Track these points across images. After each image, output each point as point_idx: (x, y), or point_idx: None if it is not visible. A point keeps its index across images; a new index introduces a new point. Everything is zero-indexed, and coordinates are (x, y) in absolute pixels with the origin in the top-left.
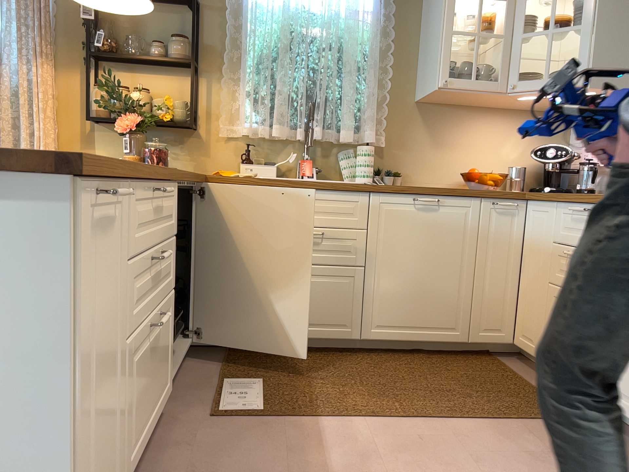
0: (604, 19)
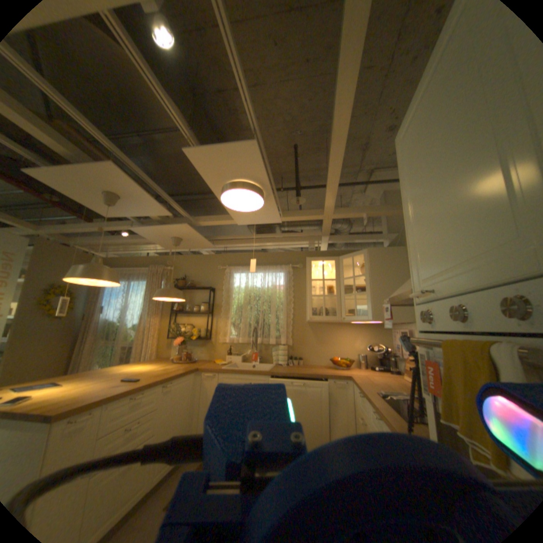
0: (375, 289)
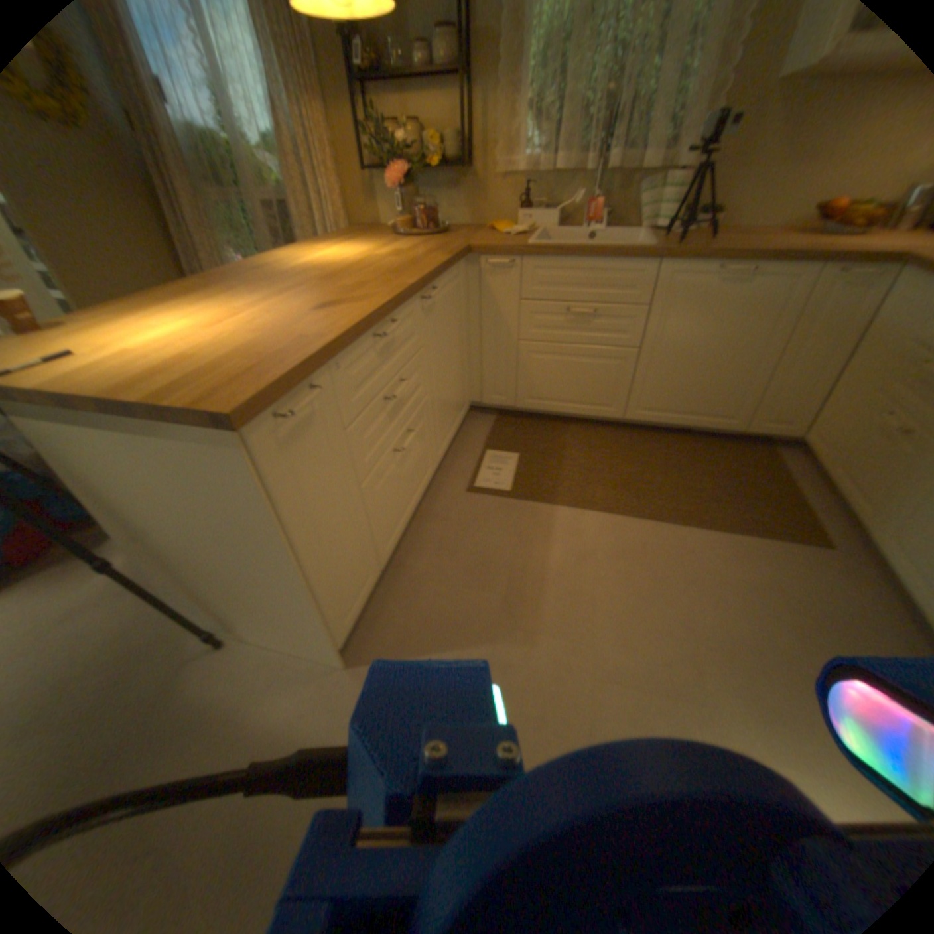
0: None
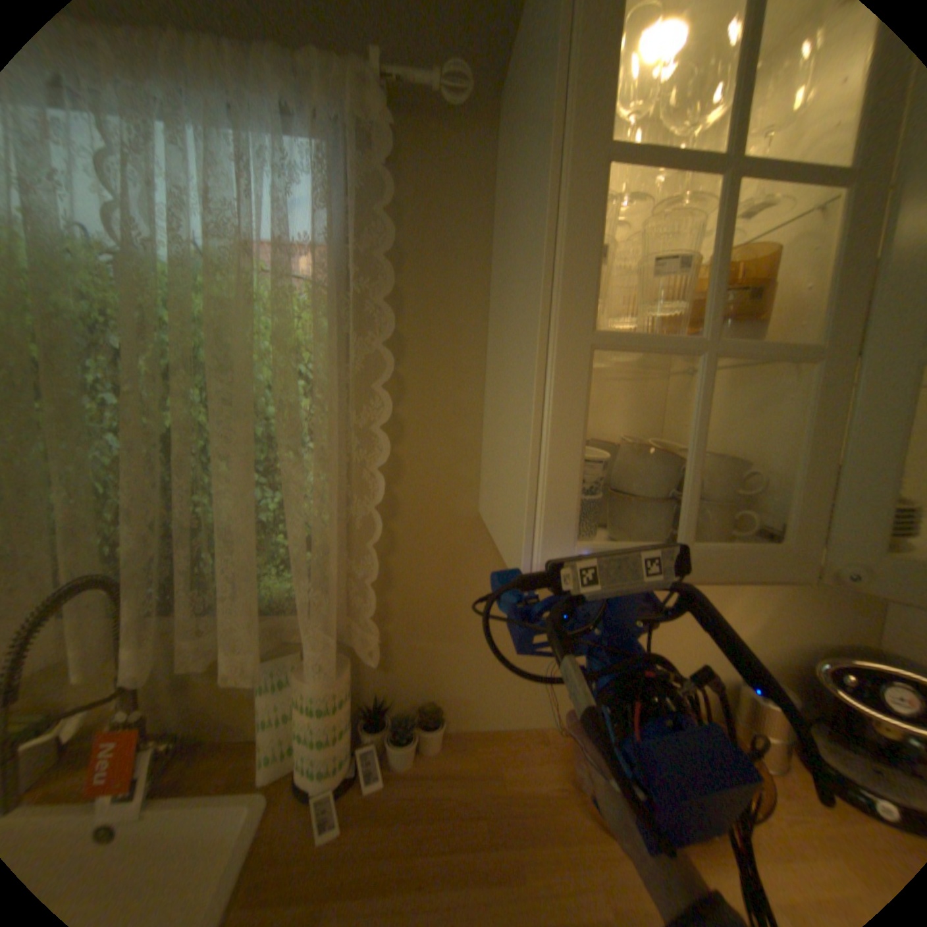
0: None
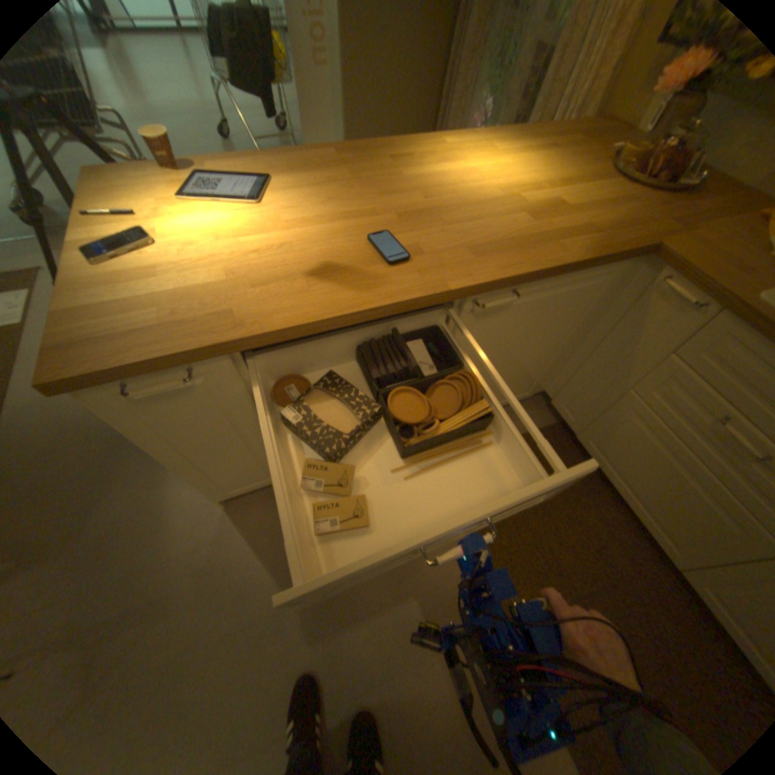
0: None
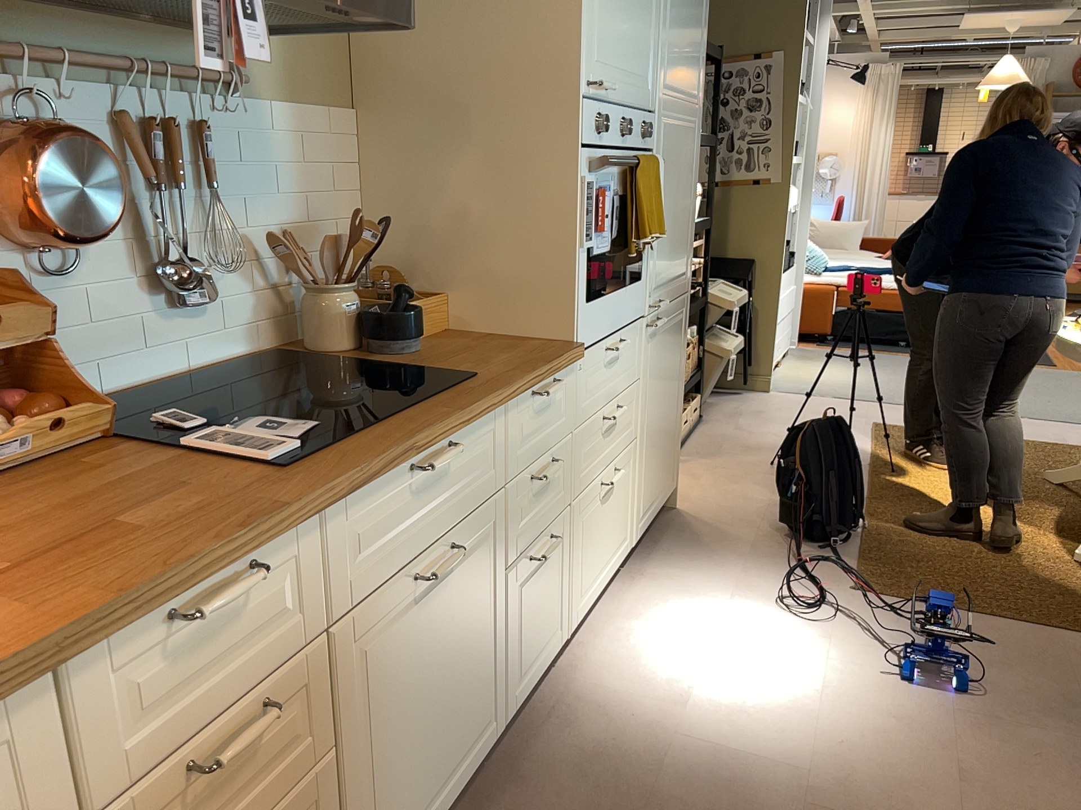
0: None
